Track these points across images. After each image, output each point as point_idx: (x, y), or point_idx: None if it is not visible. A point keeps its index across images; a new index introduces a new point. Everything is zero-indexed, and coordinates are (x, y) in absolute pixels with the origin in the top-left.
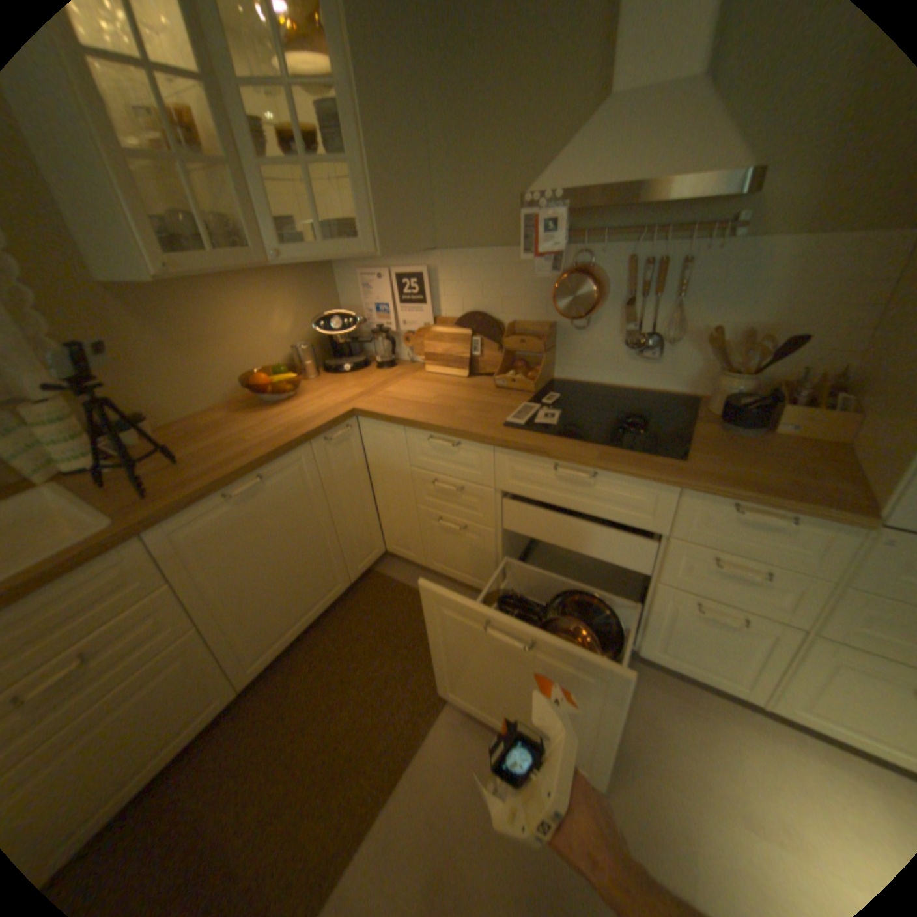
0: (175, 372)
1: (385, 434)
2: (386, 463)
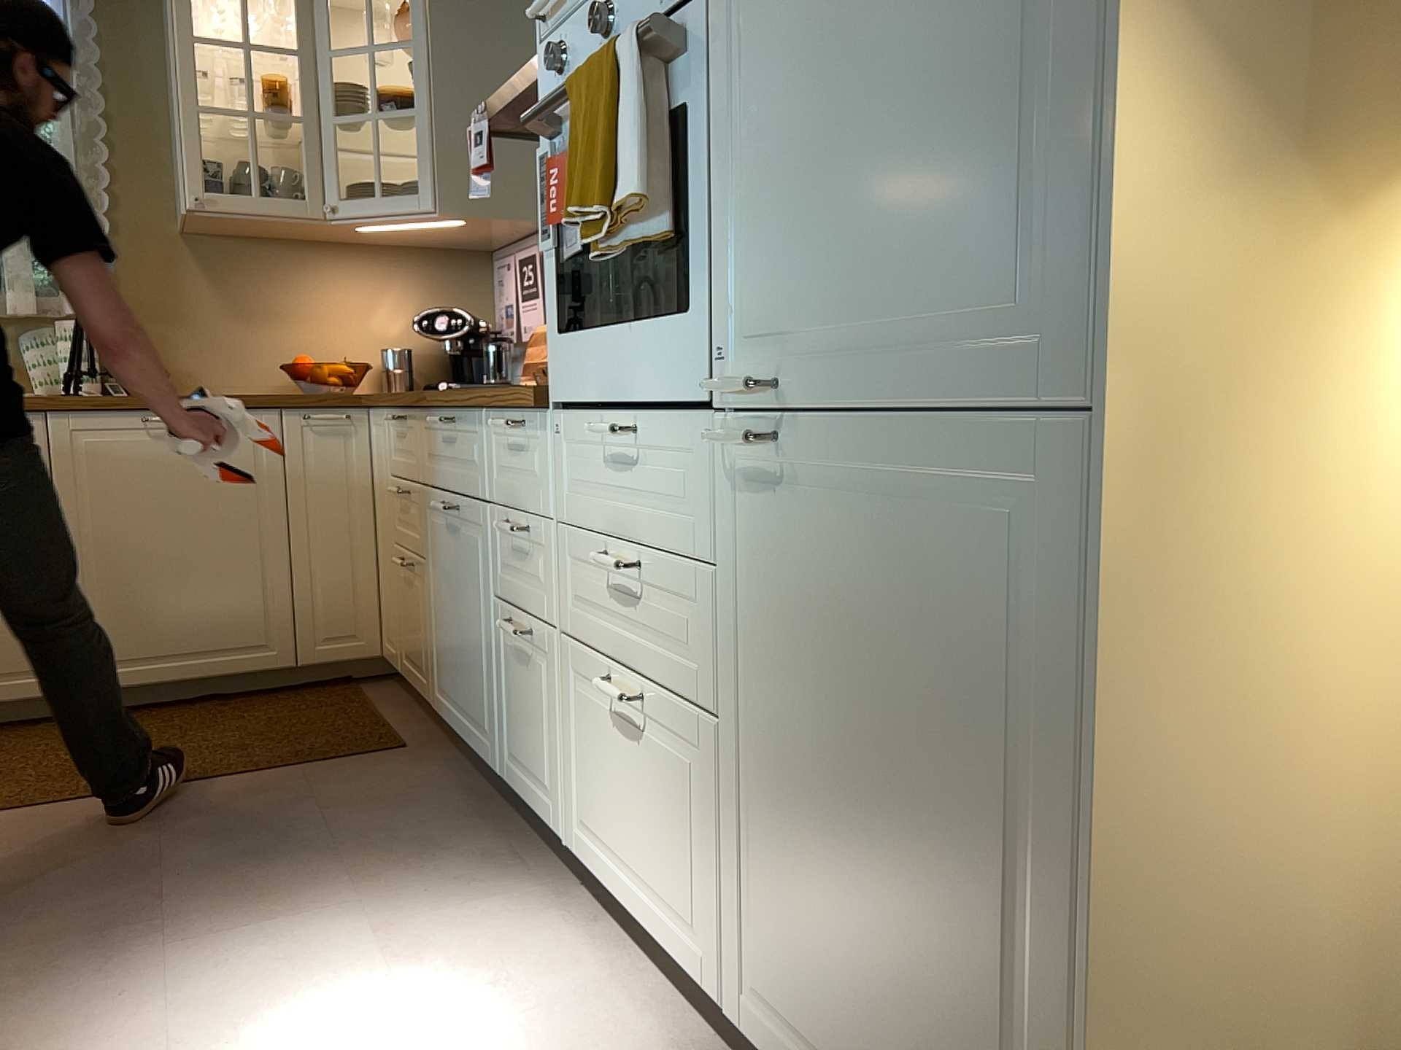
0: (223, 340)
1: (378, 430)
2: (379, 478)
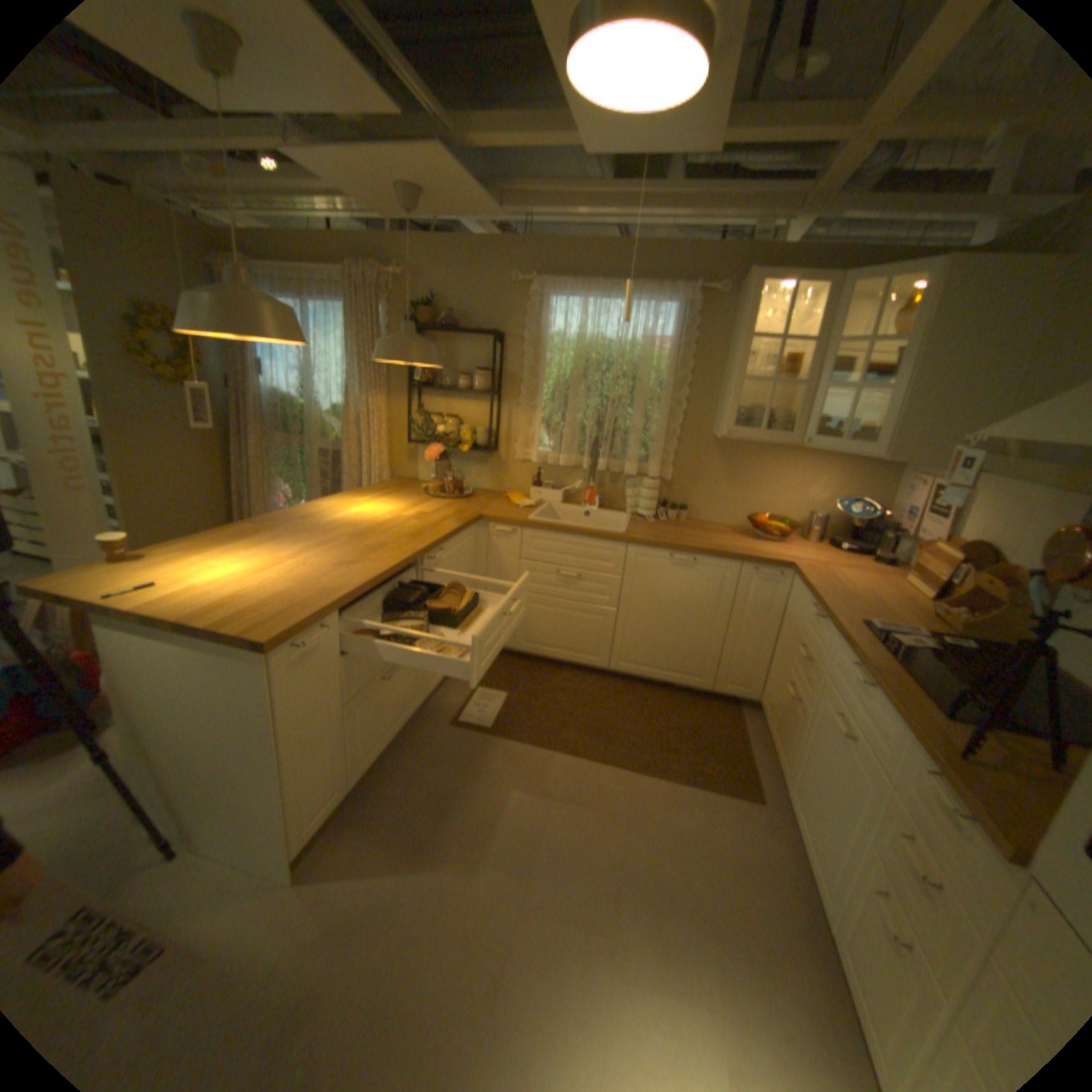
0: (719, 493)
1: (799, 593)
2: (790, 618)
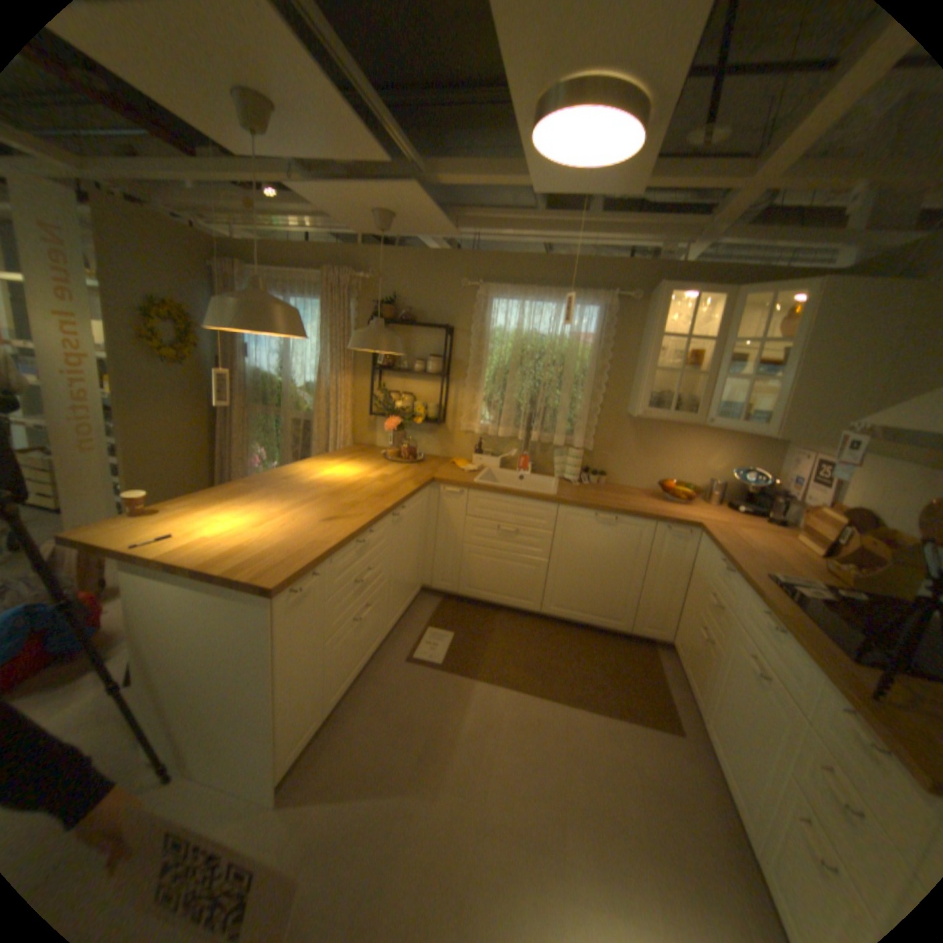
0: (633, 462)
1: (708, 550)
2: (700, 571)
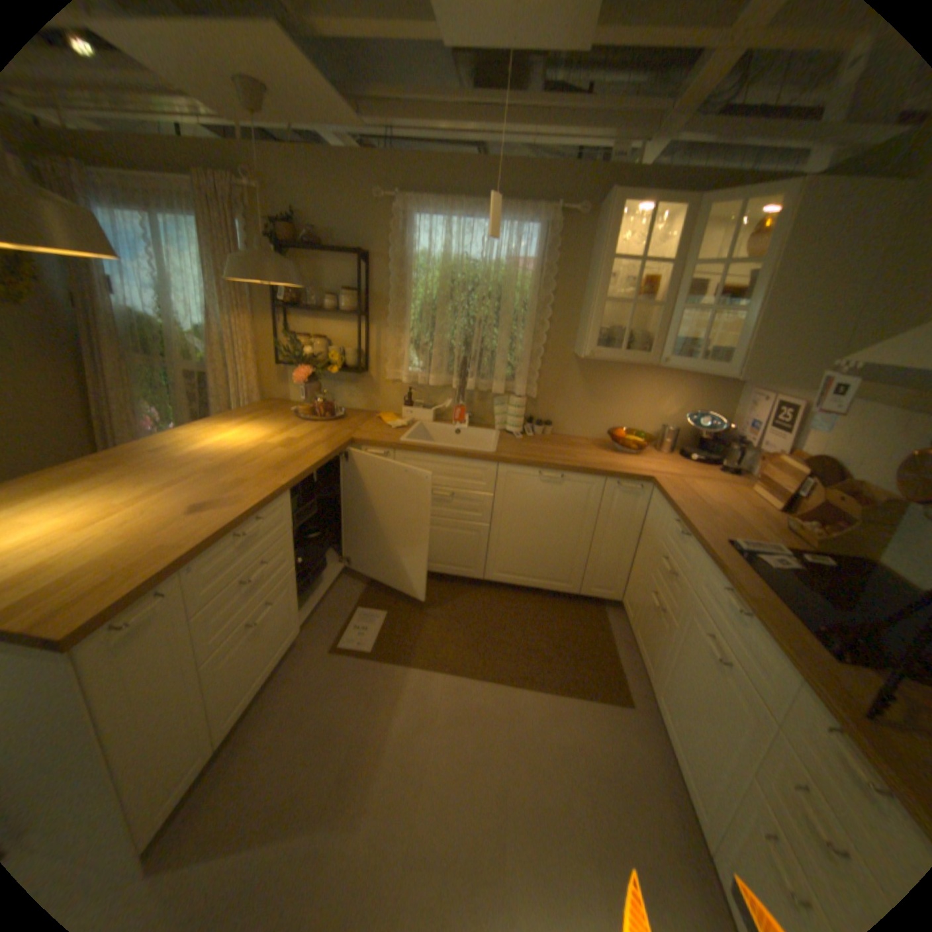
0: (580, 409)
1: (660, 506)
2: (651, 529)
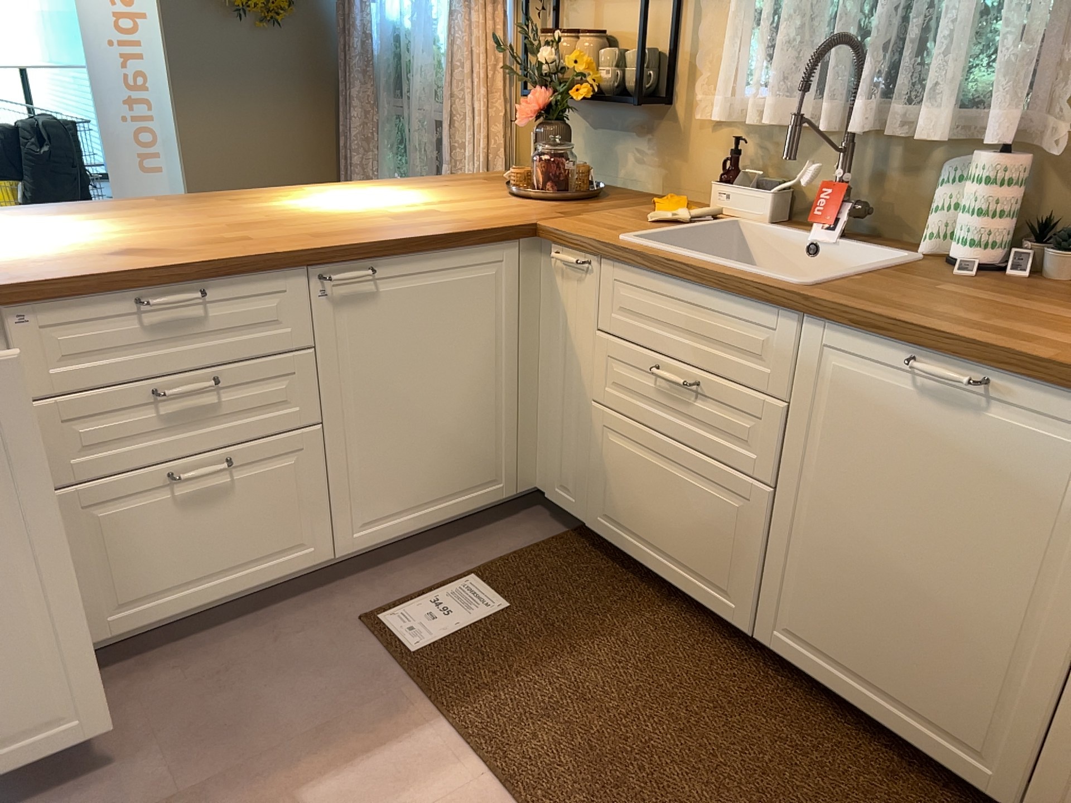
0: None
1: None
2: None
